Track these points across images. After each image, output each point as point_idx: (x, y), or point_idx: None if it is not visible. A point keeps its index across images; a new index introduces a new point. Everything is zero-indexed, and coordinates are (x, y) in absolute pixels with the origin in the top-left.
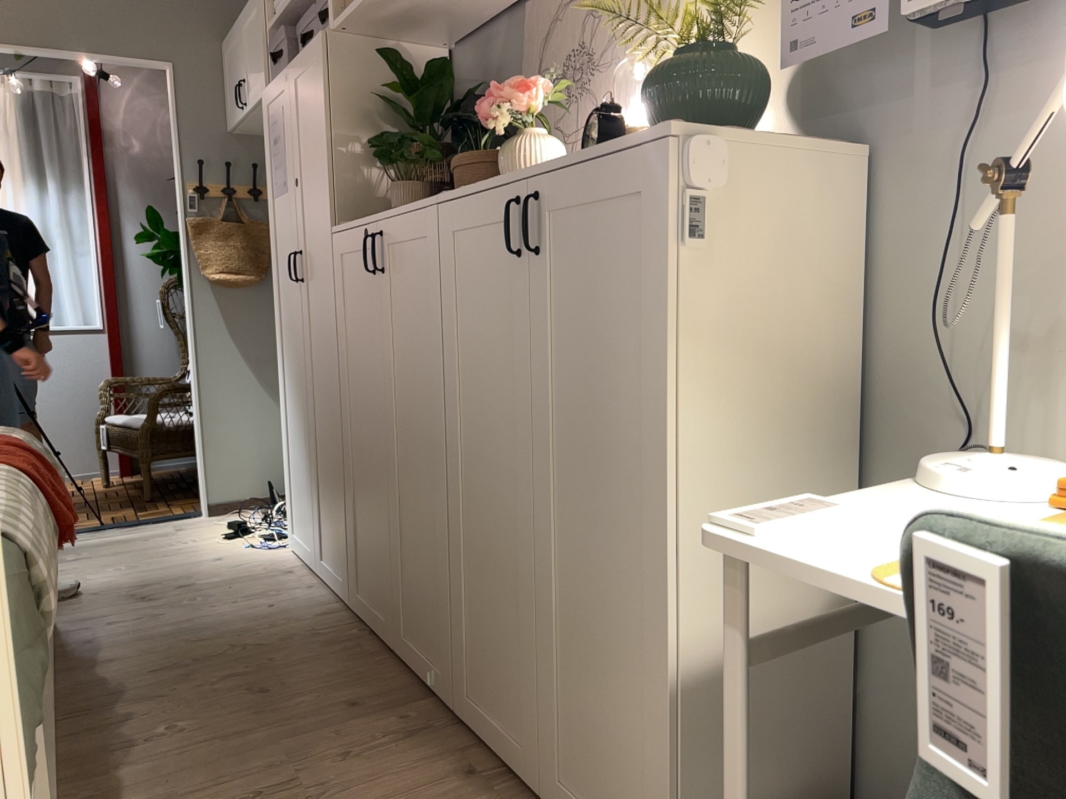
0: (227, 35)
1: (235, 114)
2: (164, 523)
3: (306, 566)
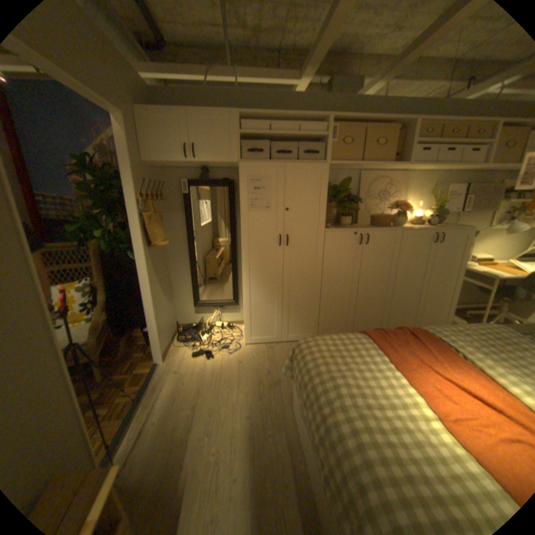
0: (152, 107)
1: (167, 156)
2: (156, 377)
3: (267, 343)
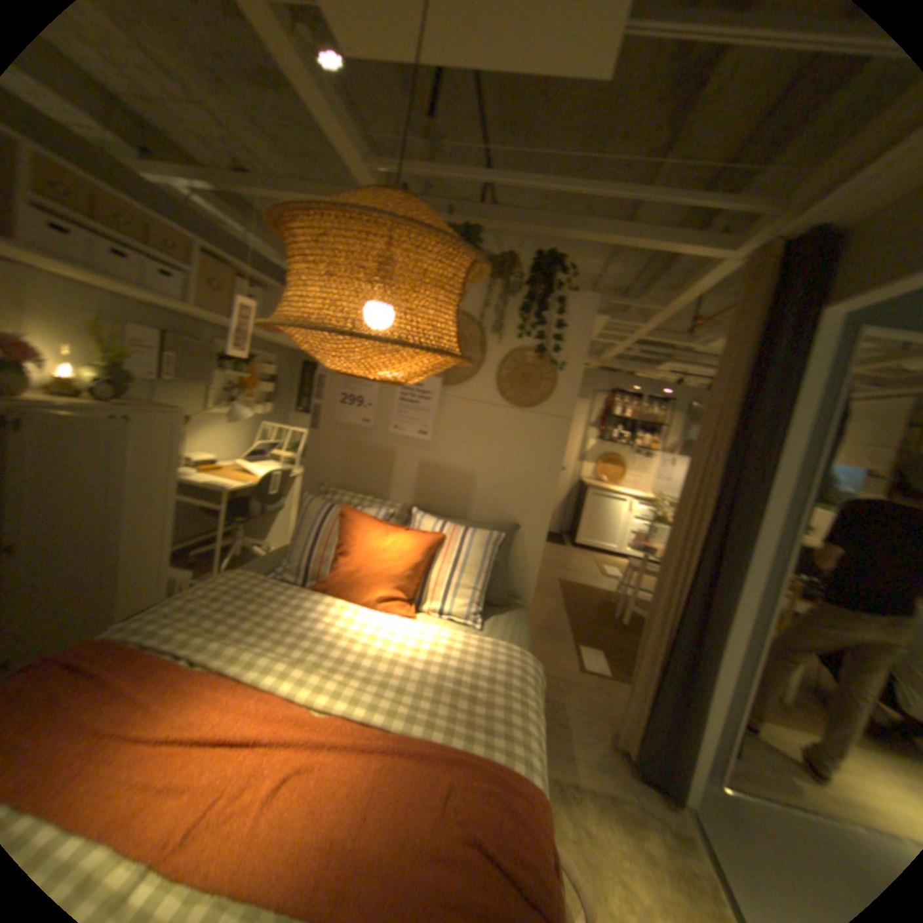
0: None
1: None
2: None
3: None
